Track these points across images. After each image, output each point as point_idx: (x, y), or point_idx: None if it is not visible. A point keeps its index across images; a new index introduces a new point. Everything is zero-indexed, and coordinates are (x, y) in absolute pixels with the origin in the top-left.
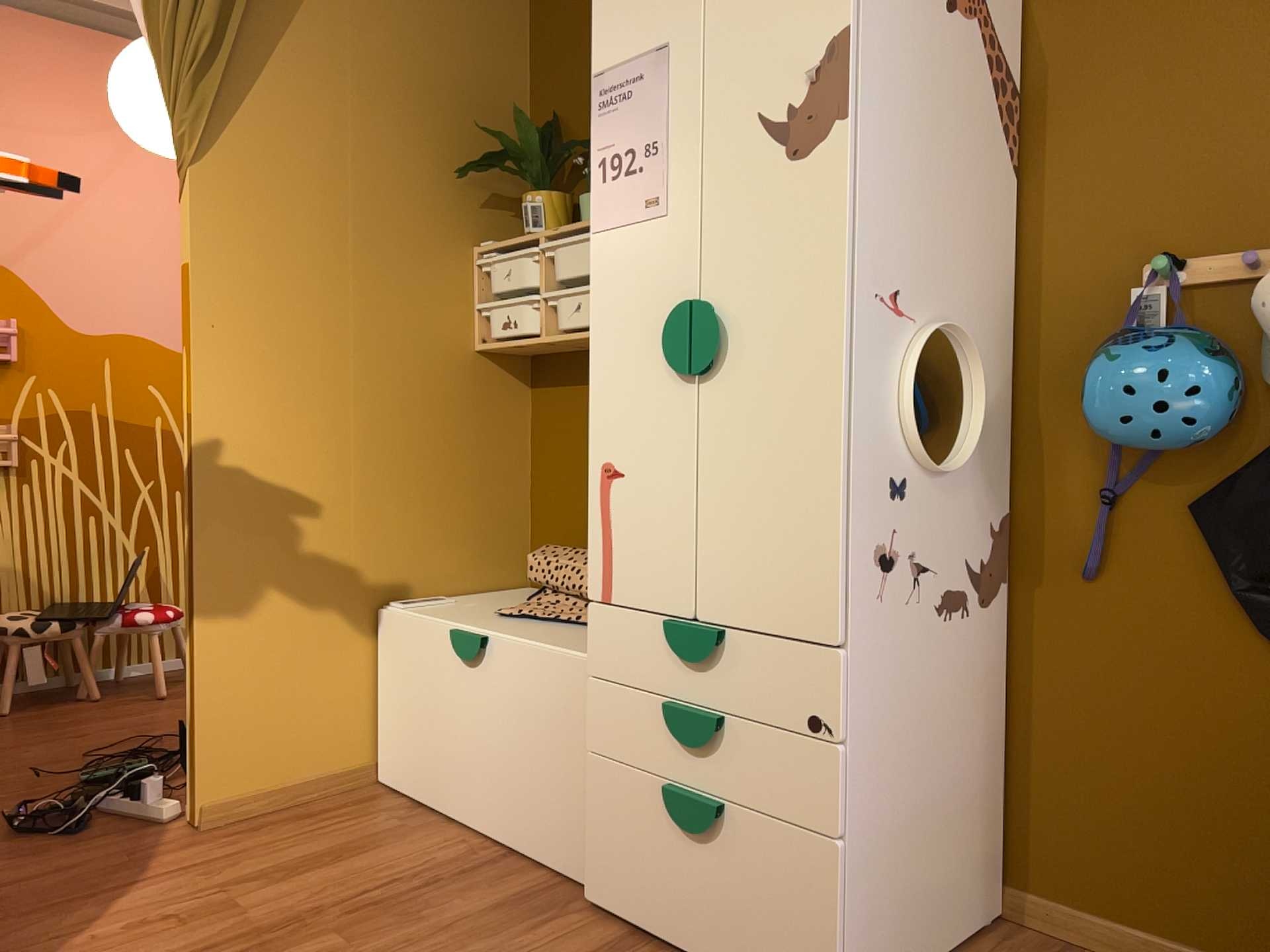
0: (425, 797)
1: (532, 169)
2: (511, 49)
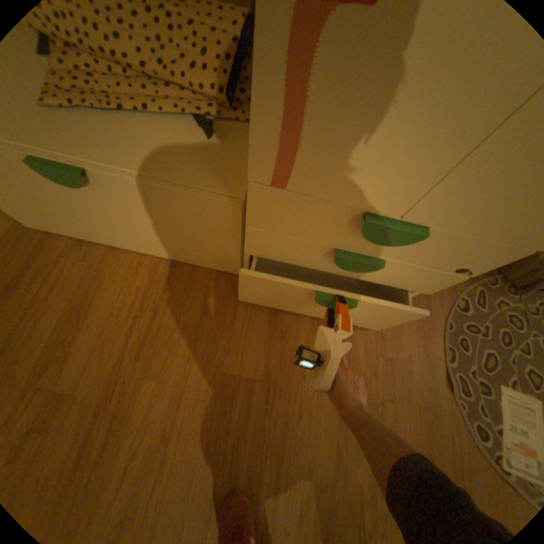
0: (83, 237)
1: None
2: None
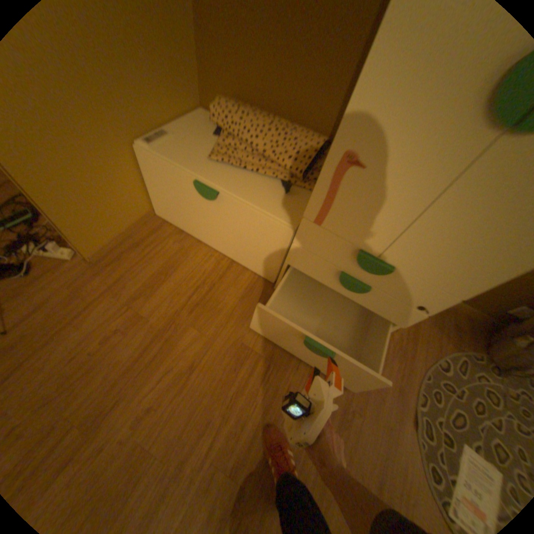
0: (185, 229)
1: None
2: None
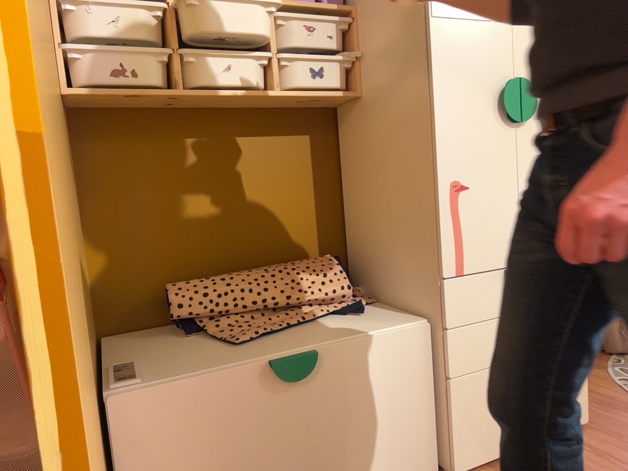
0: None
1: None
2: None
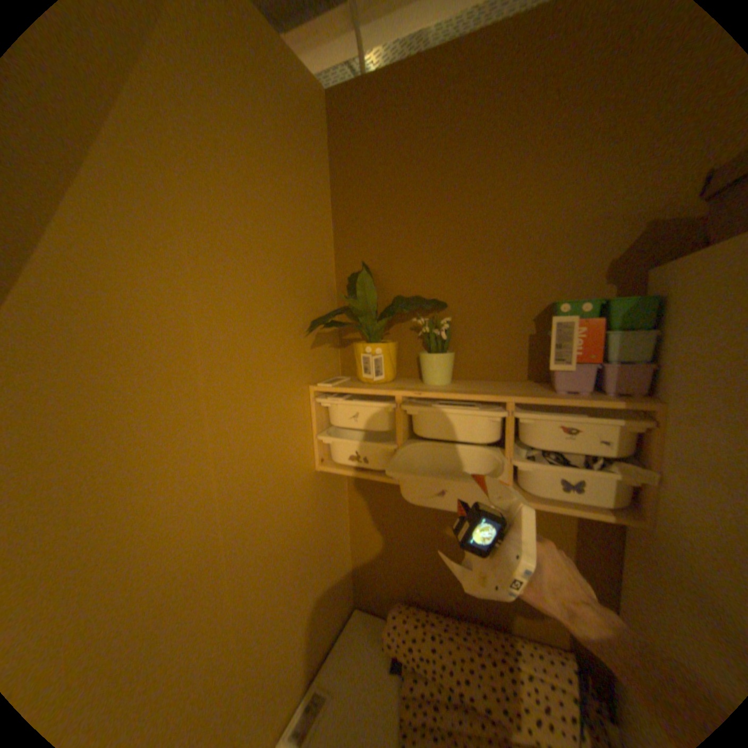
0: None
1: (368, 320)
2: (320, 199)
